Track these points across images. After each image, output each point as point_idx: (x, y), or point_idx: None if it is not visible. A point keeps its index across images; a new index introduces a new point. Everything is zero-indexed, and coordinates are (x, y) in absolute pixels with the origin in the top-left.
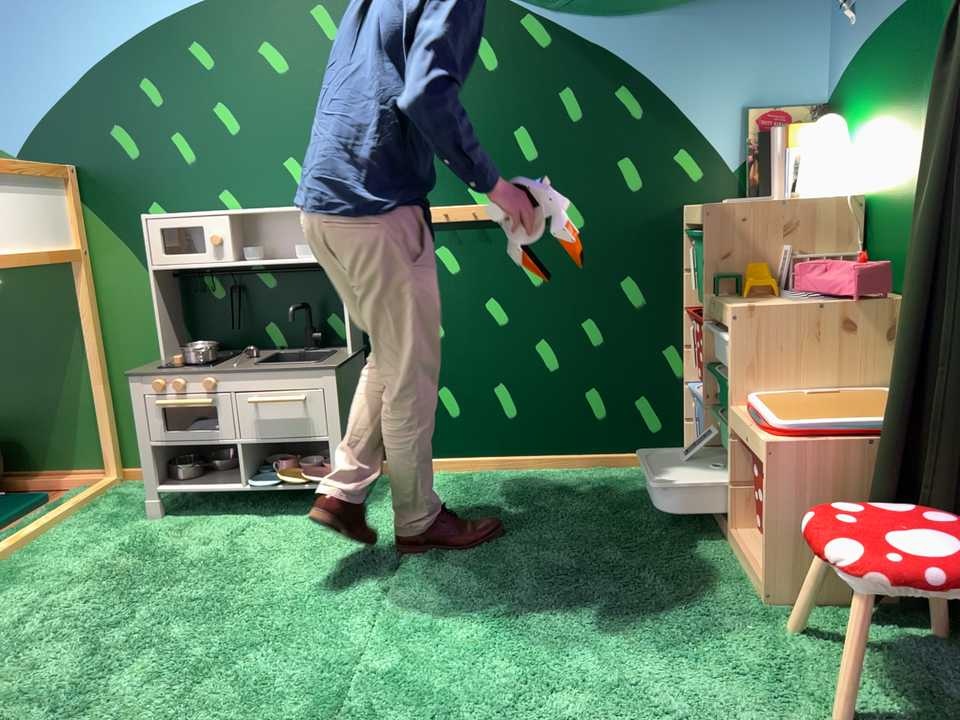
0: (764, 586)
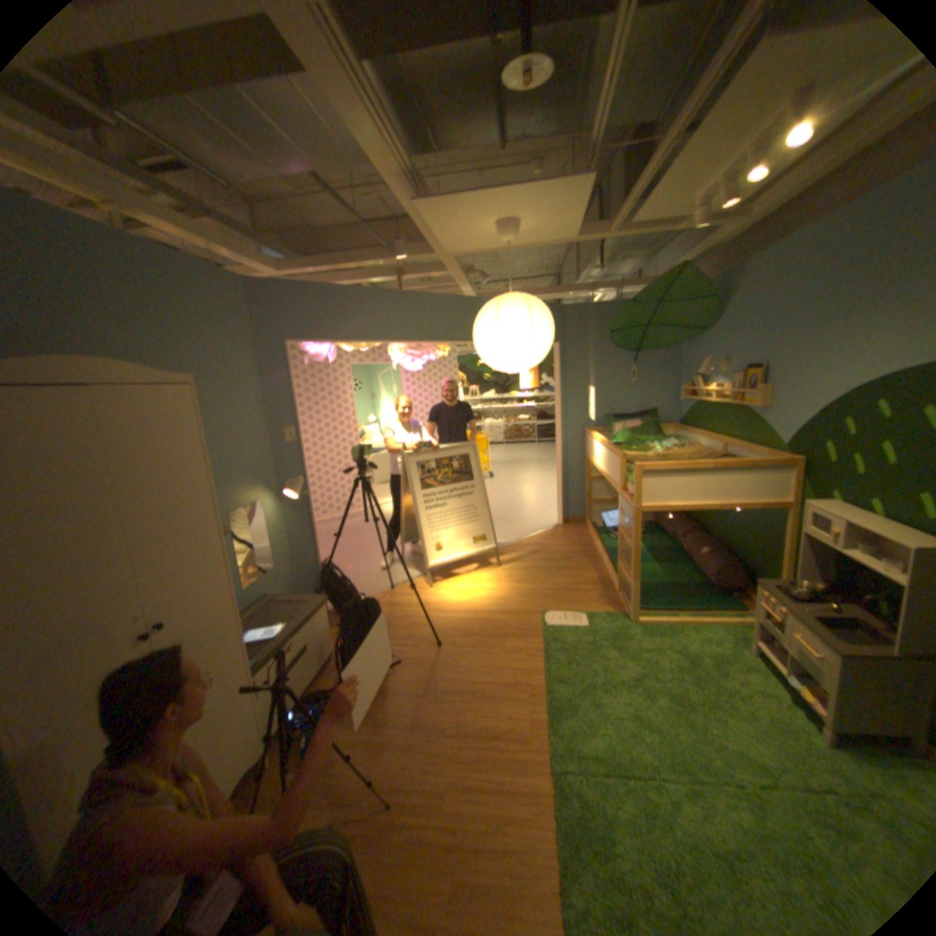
0: None
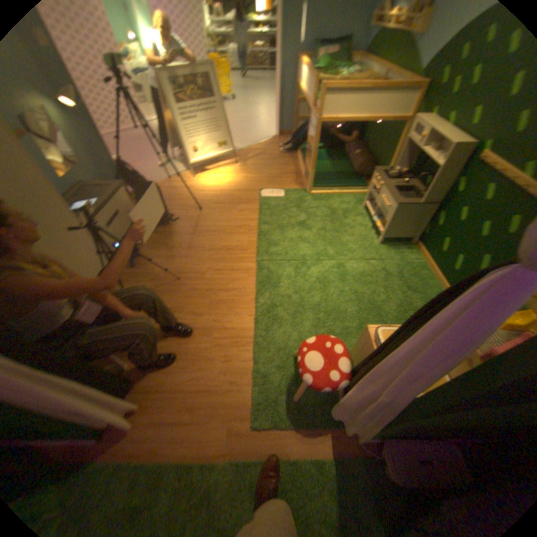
0: (353, 350)
